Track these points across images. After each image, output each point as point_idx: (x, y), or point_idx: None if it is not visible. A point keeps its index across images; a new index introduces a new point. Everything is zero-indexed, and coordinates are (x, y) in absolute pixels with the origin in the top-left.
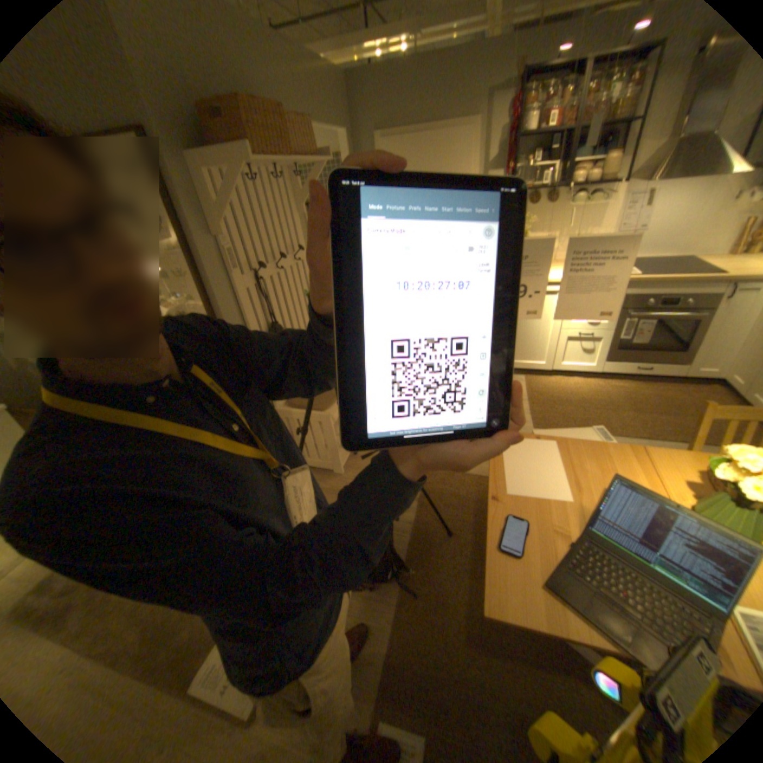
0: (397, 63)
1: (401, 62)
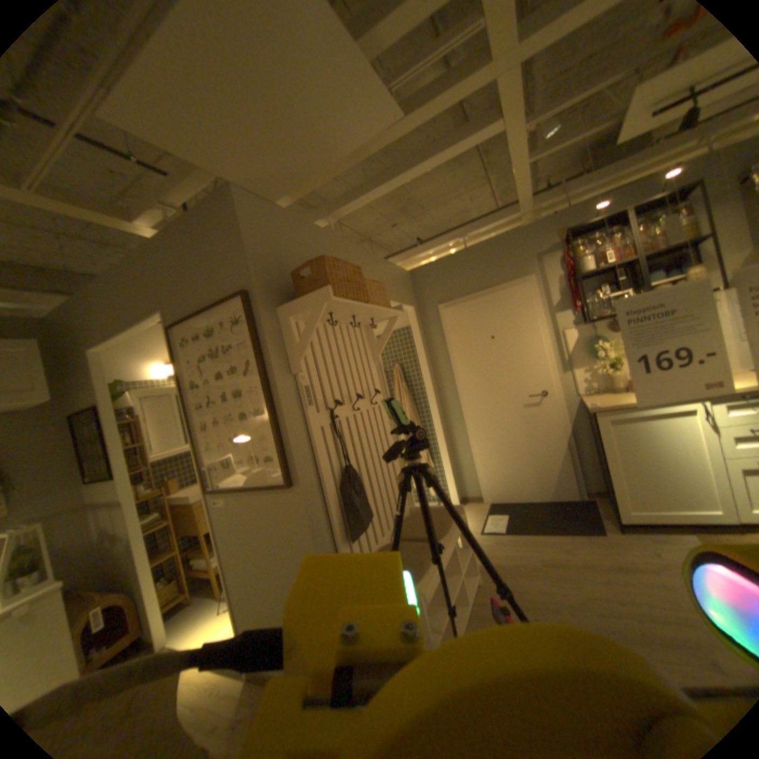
0: (452, 254)
1: (456, 253)
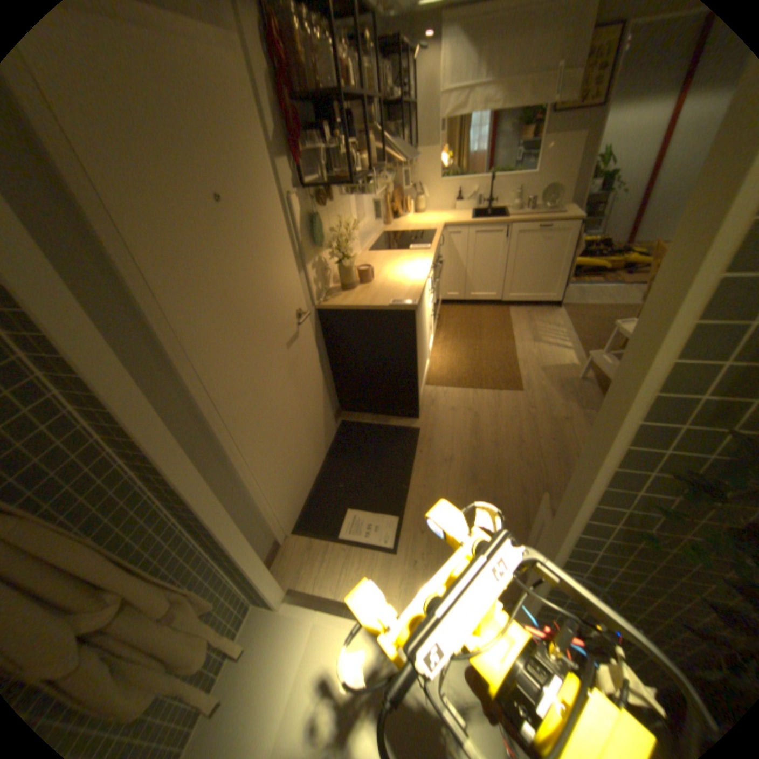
0: None
1: None
